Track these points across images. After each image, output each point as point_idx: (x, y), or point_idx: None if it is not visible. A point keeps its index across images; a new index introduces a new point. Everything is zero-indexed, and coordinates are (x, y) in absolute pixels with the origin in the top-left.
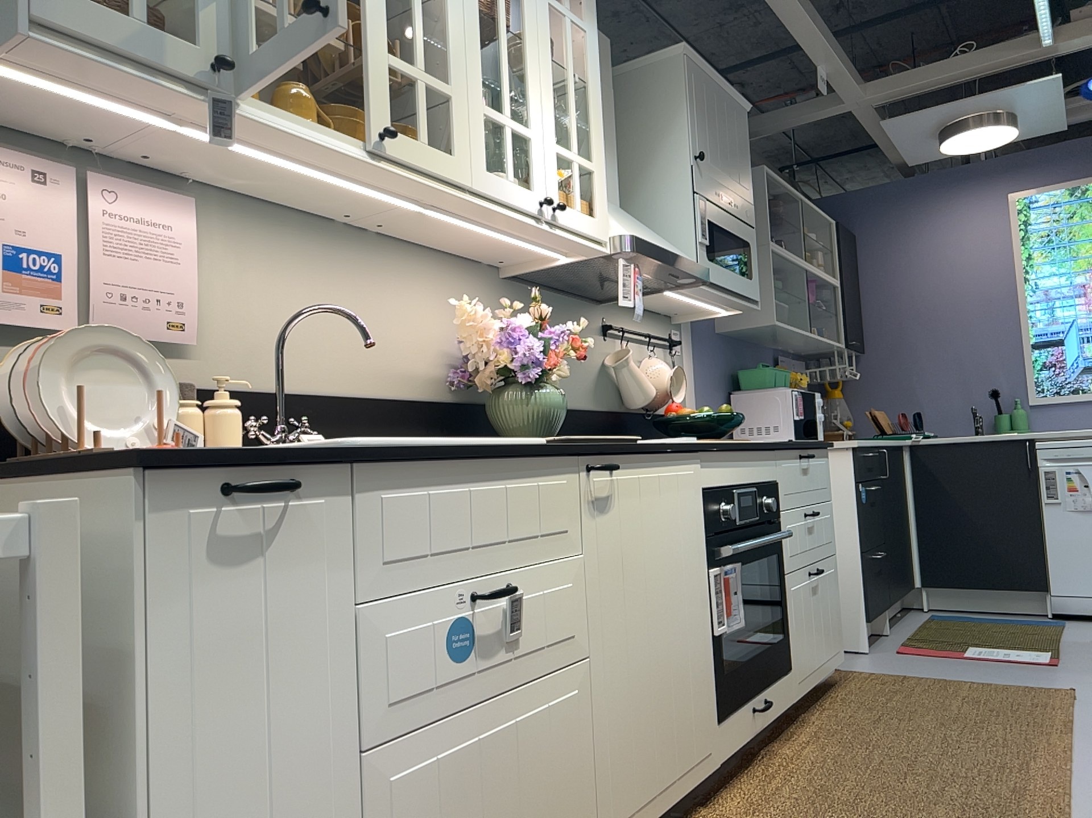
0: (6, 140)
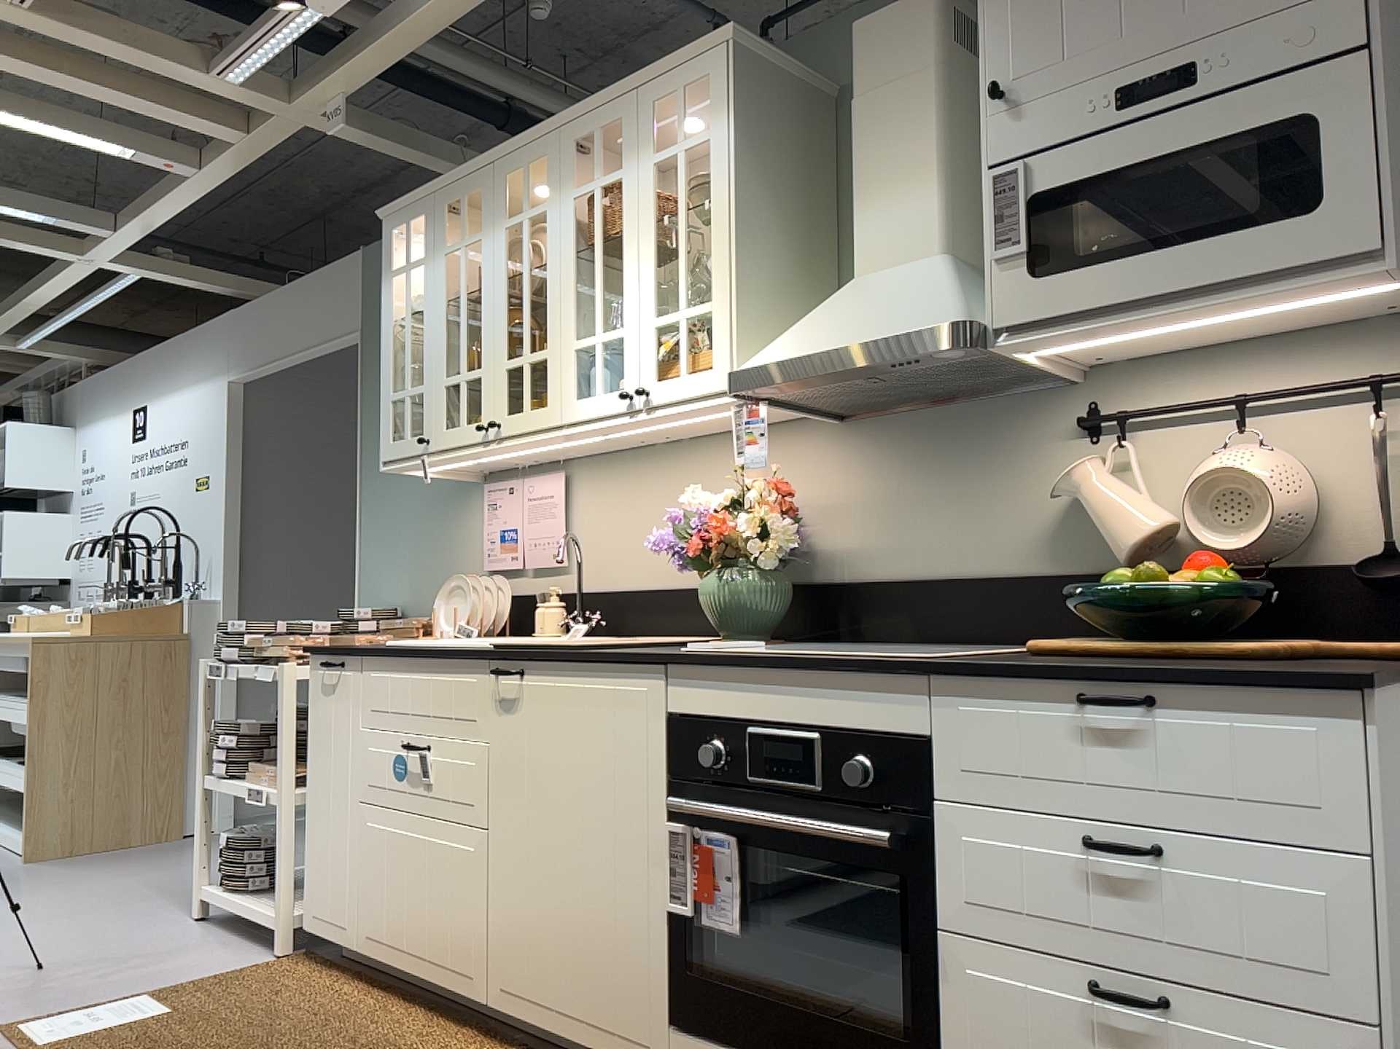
0: (506, 474)
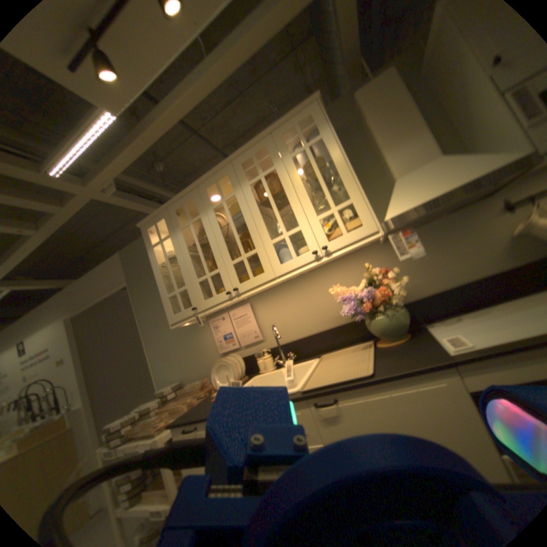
0: (219, 312)
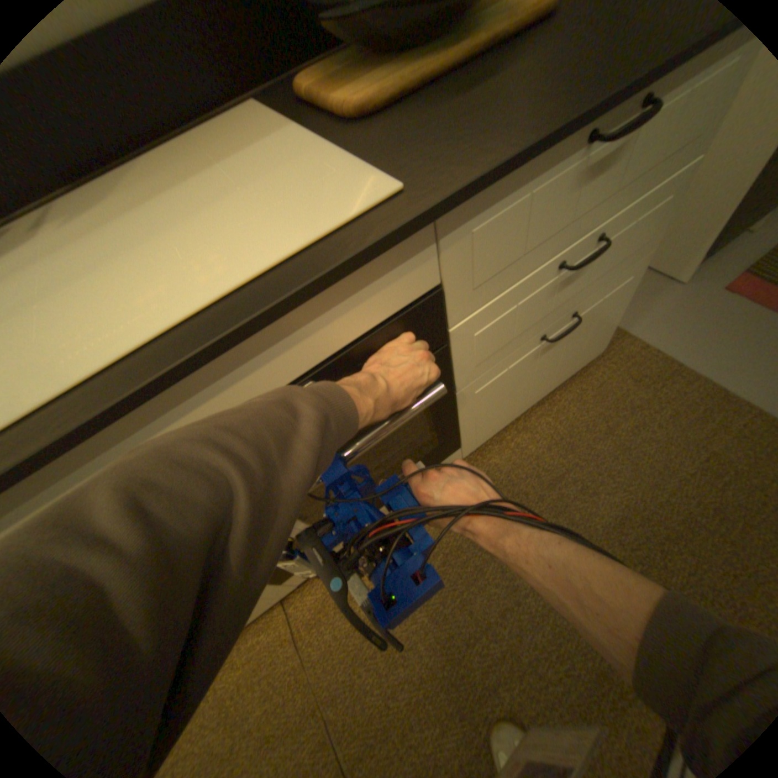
0: None
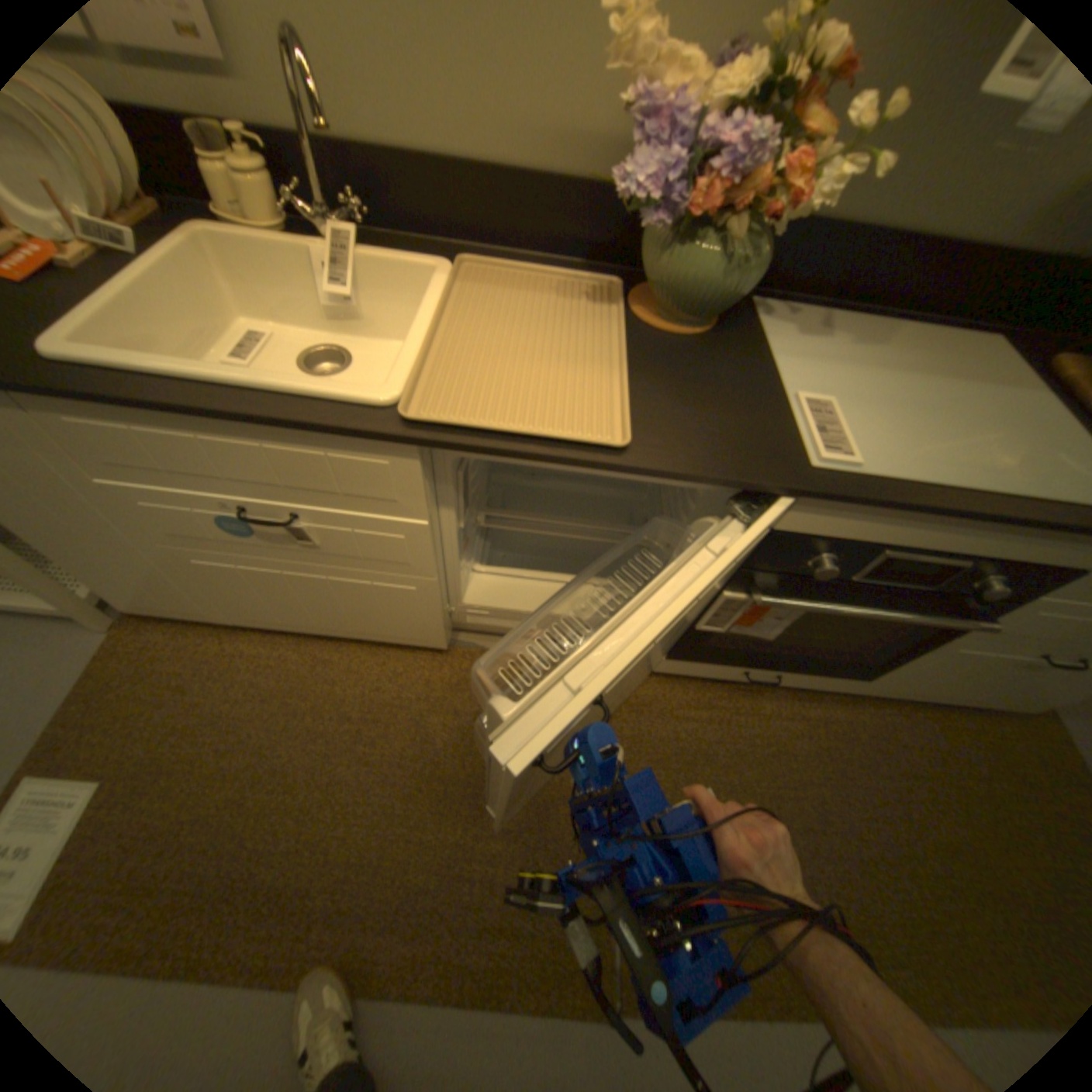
0: None
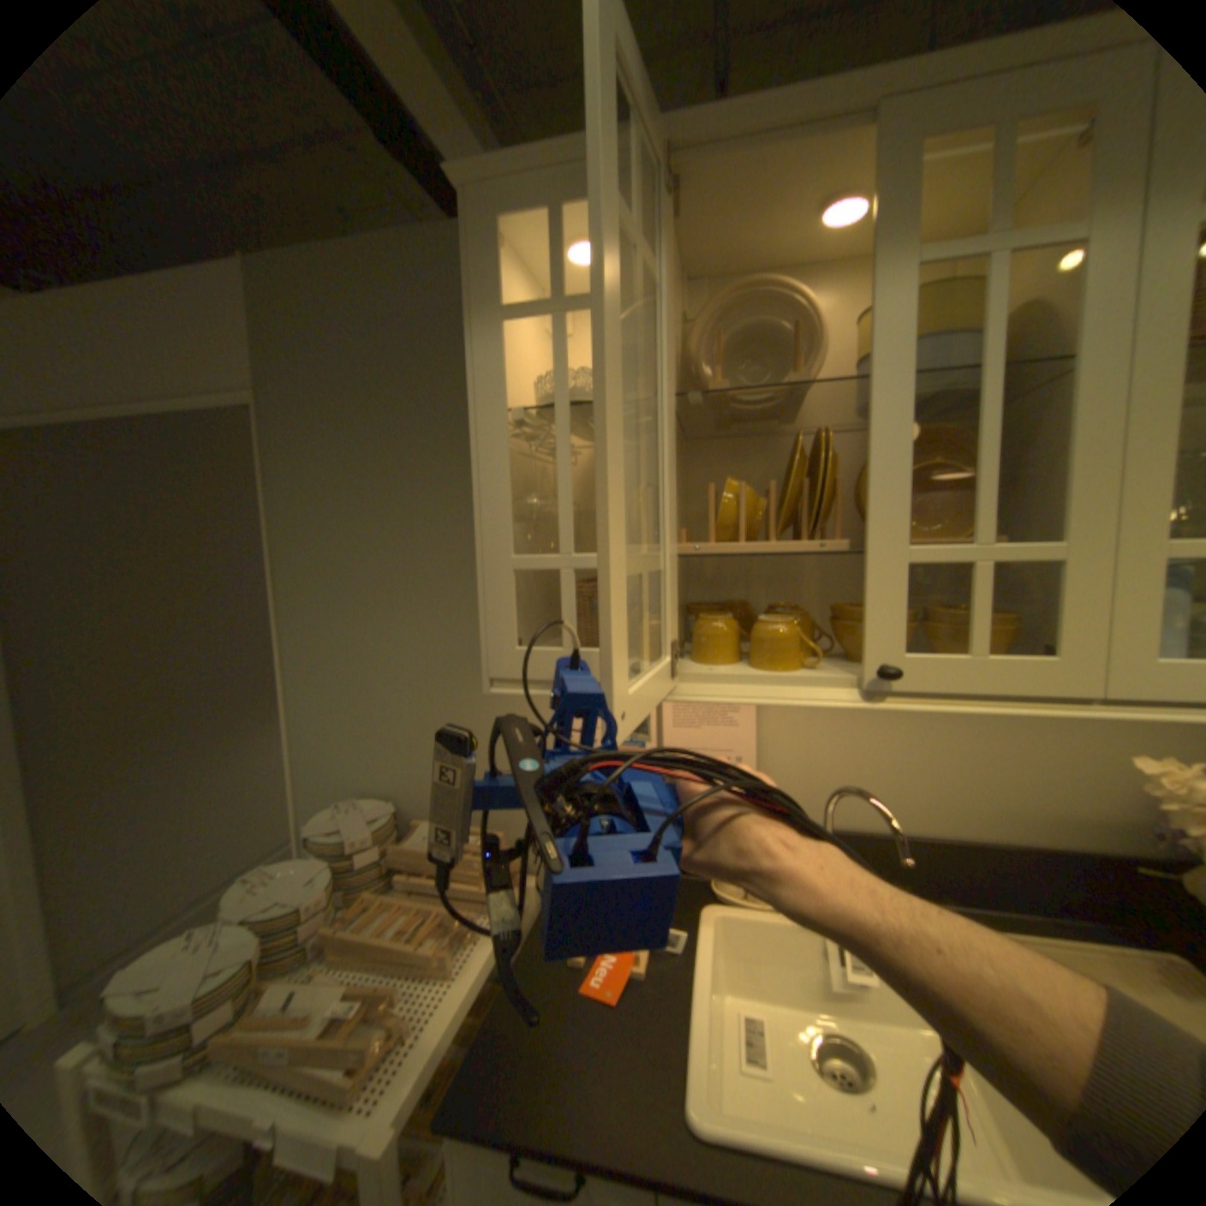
0: None
